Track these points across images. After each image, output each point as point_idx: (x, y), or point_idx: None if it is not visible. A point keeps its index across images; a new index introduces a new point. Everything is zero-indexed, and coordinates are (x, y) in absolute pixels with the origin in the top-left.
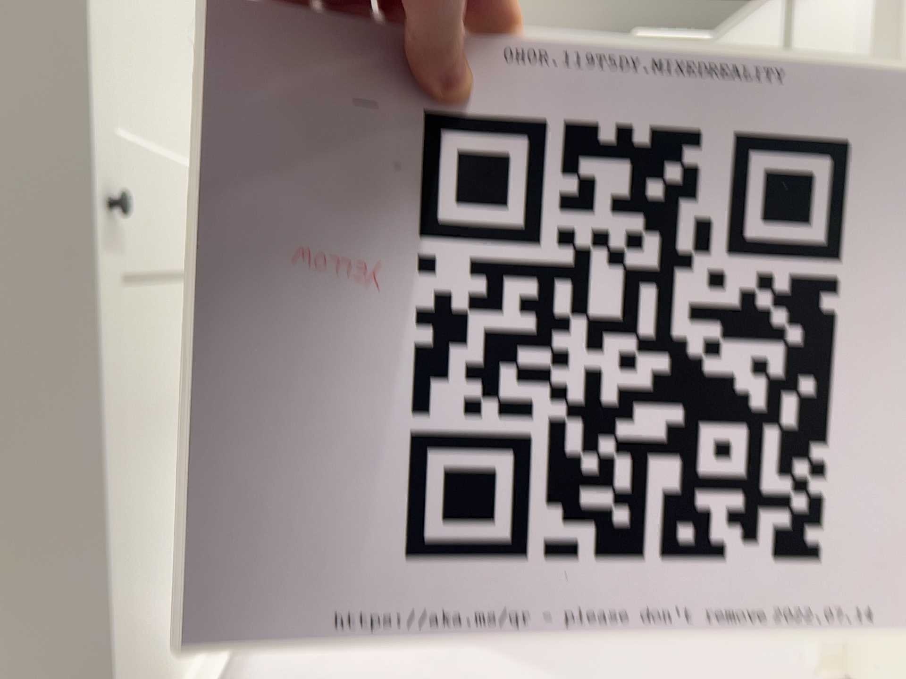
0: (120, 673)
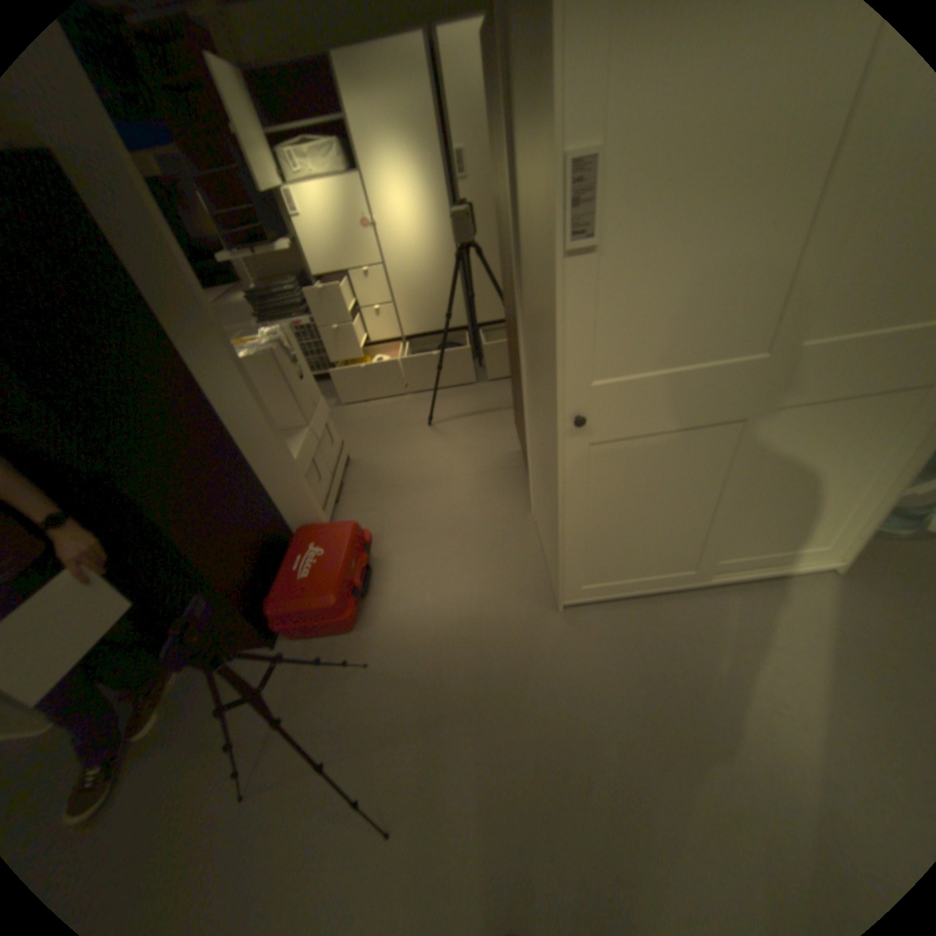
0: (586, 559)
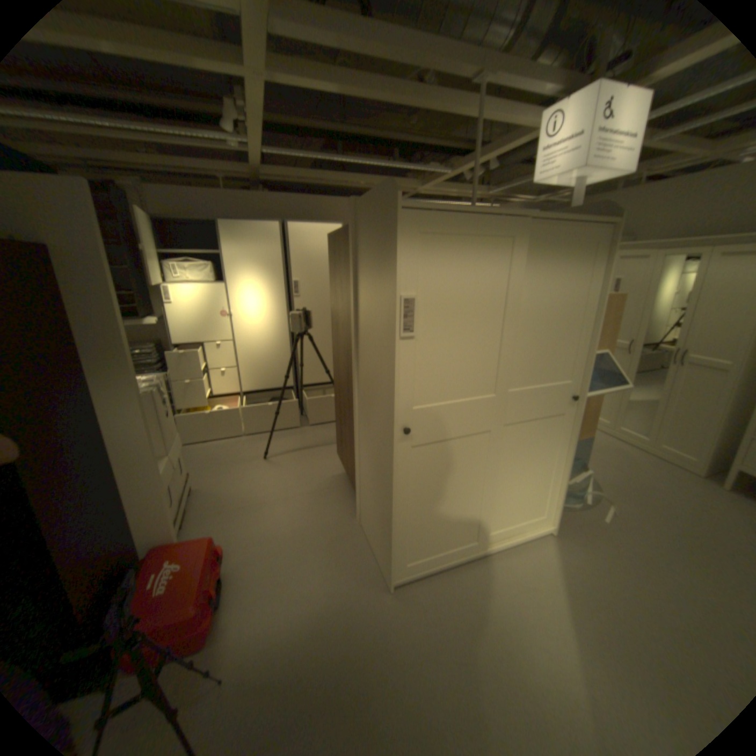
0: (410, 538)
